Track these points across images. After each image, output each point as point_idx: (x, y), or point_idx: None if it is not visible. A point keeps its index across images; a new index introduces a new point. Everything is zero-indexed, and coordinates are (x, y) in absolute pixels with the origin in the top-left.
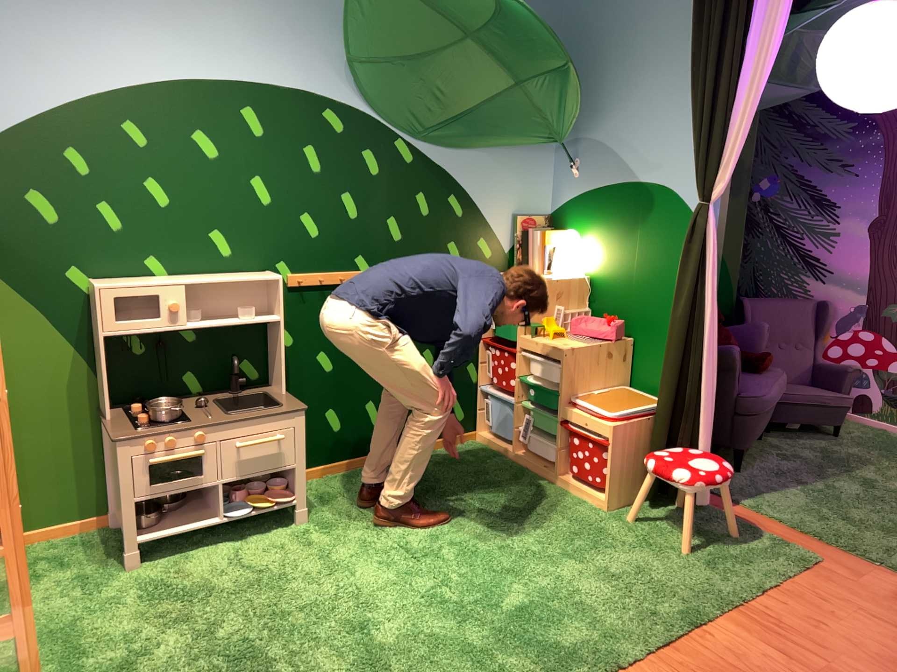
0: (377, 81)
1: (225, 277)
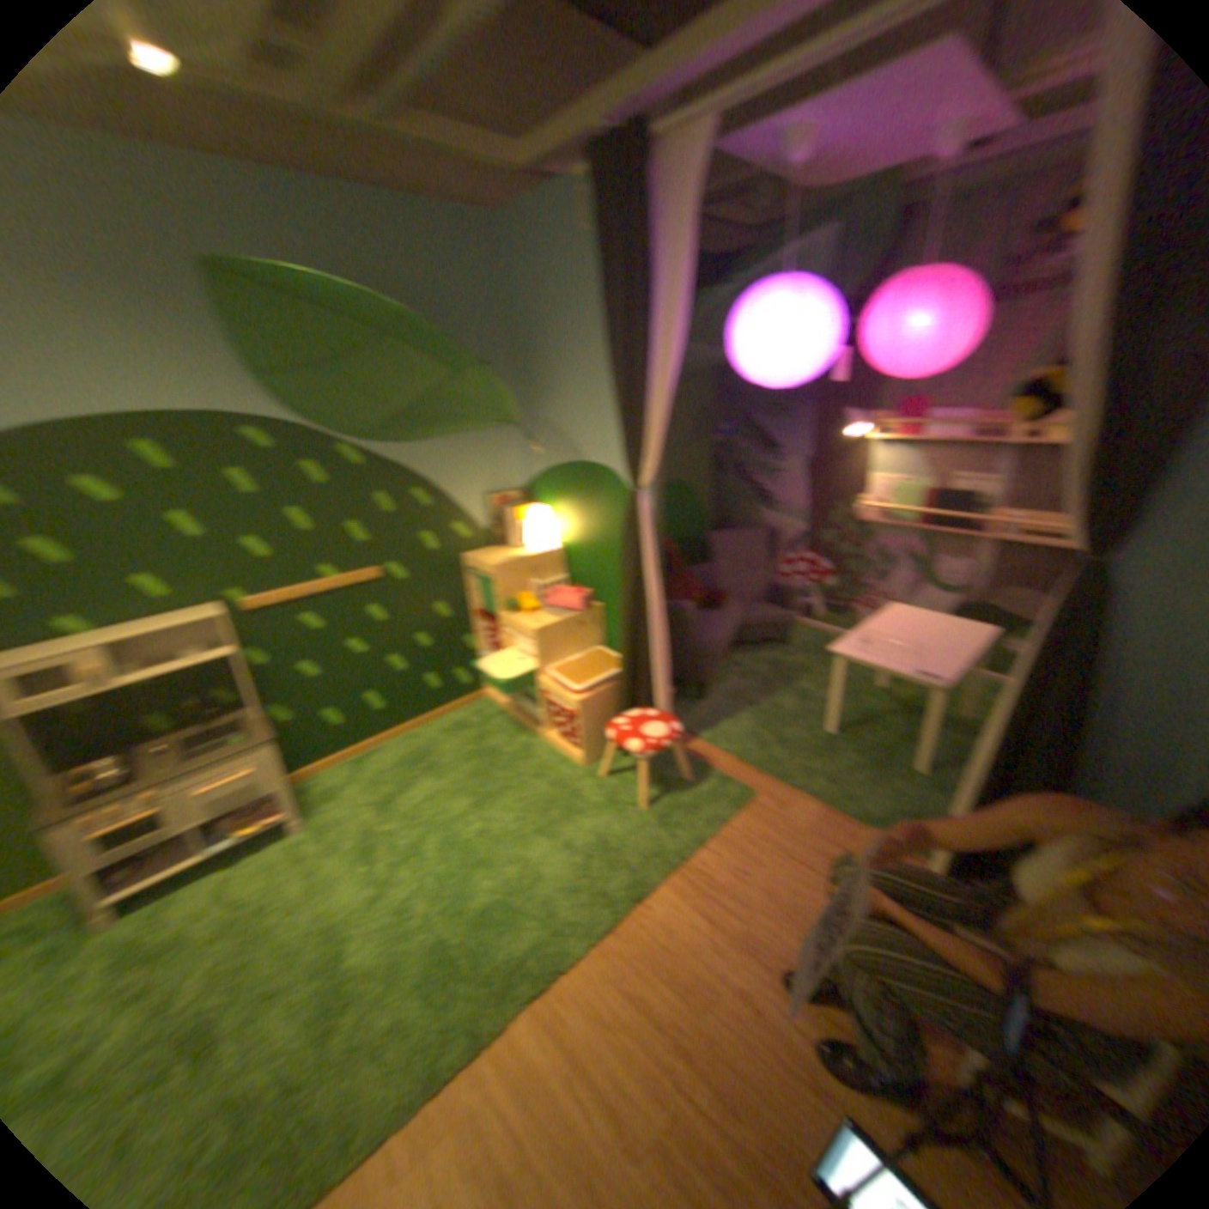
0: (290, 391)
1: (149, 627)
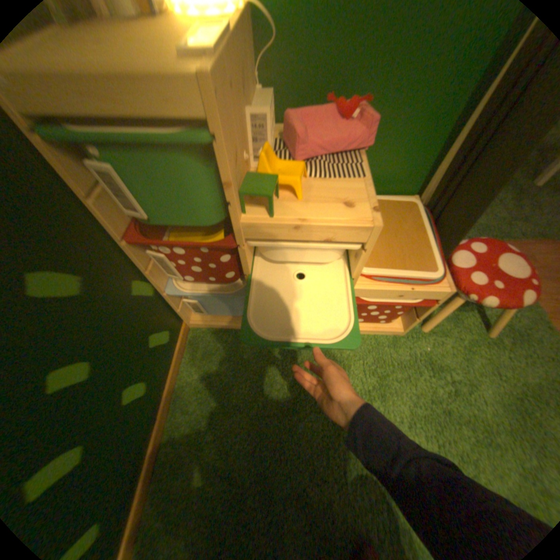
0: None
1: None
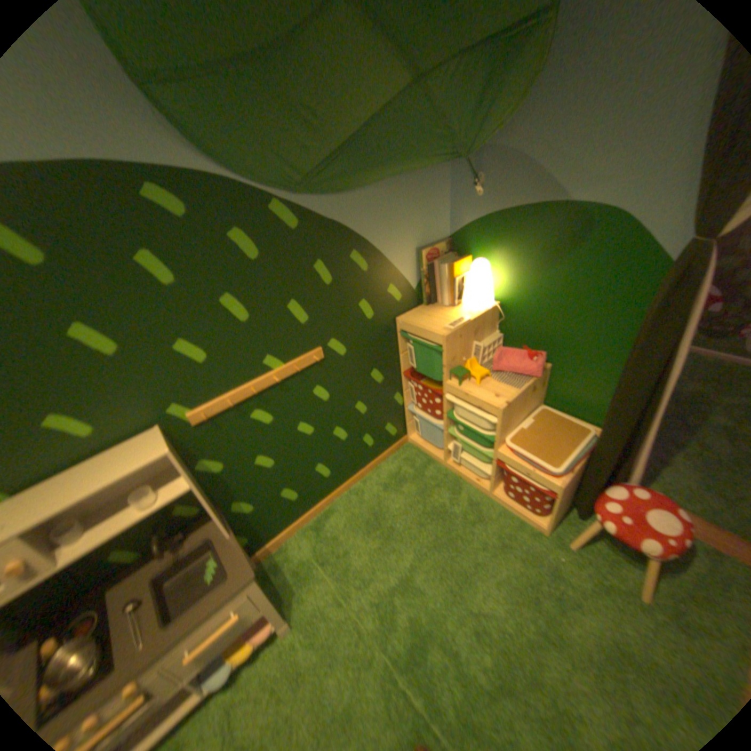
0: (208, 114)
1: (88, 481)
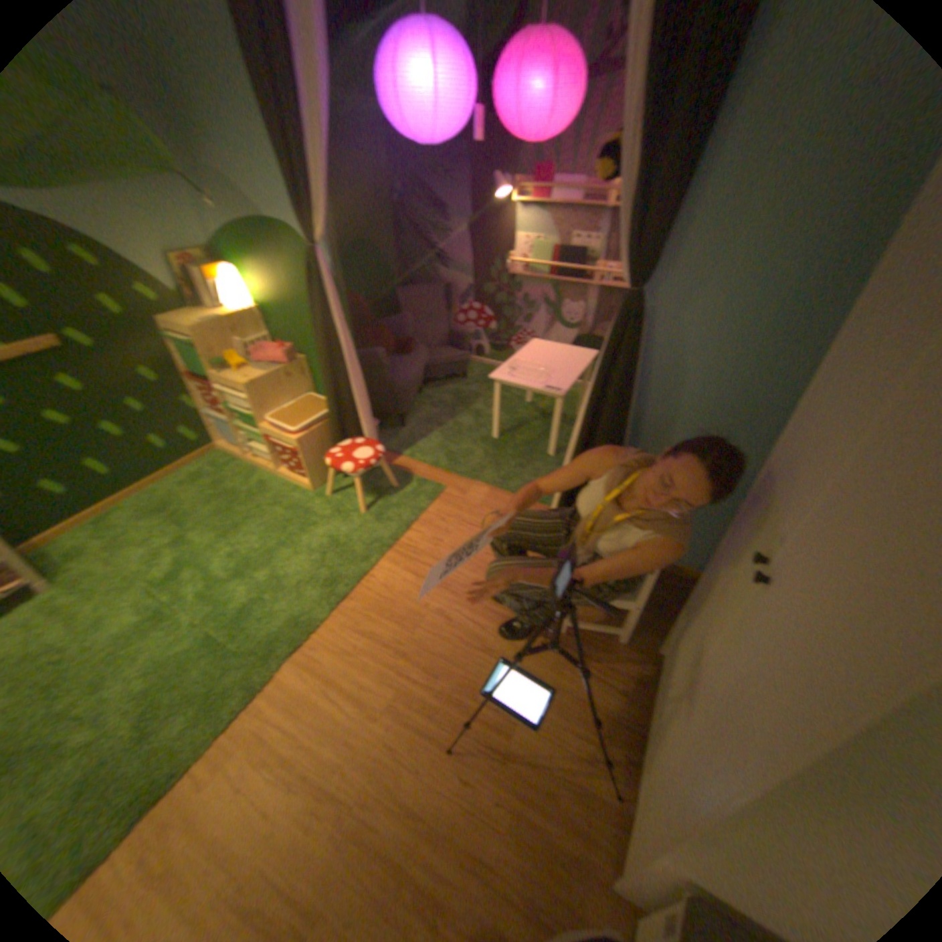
0: None
1: None
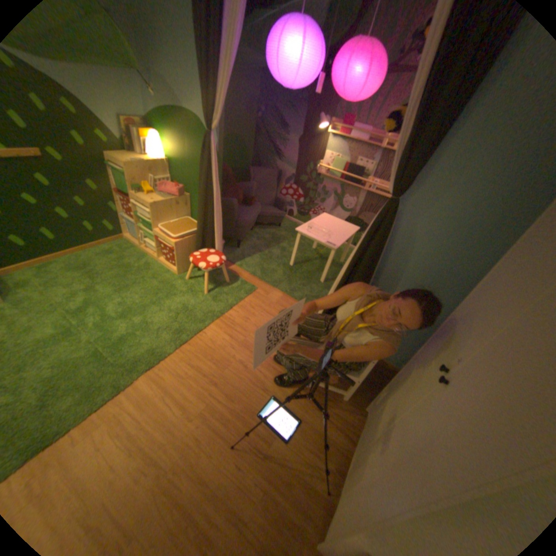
0: None
1: None
